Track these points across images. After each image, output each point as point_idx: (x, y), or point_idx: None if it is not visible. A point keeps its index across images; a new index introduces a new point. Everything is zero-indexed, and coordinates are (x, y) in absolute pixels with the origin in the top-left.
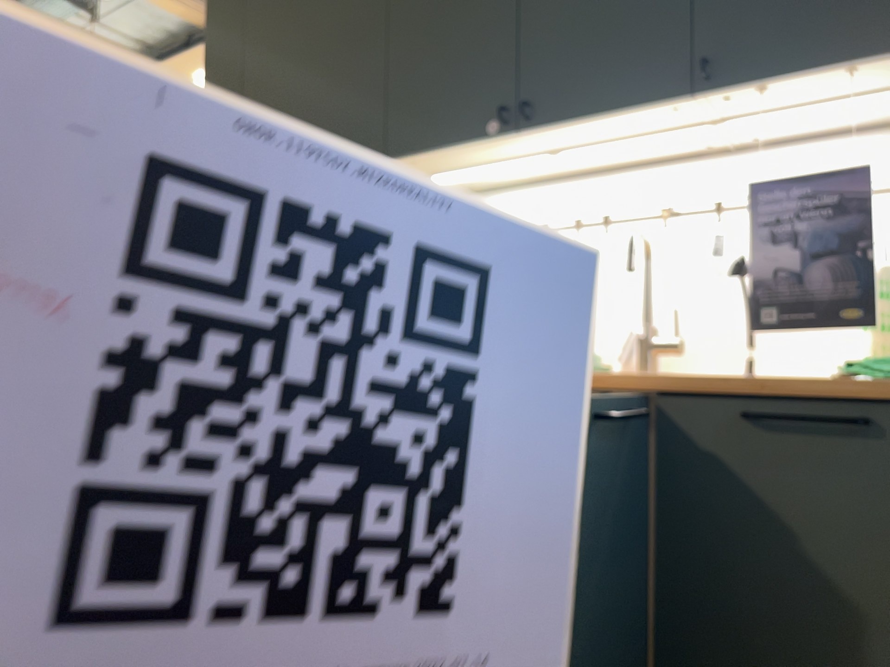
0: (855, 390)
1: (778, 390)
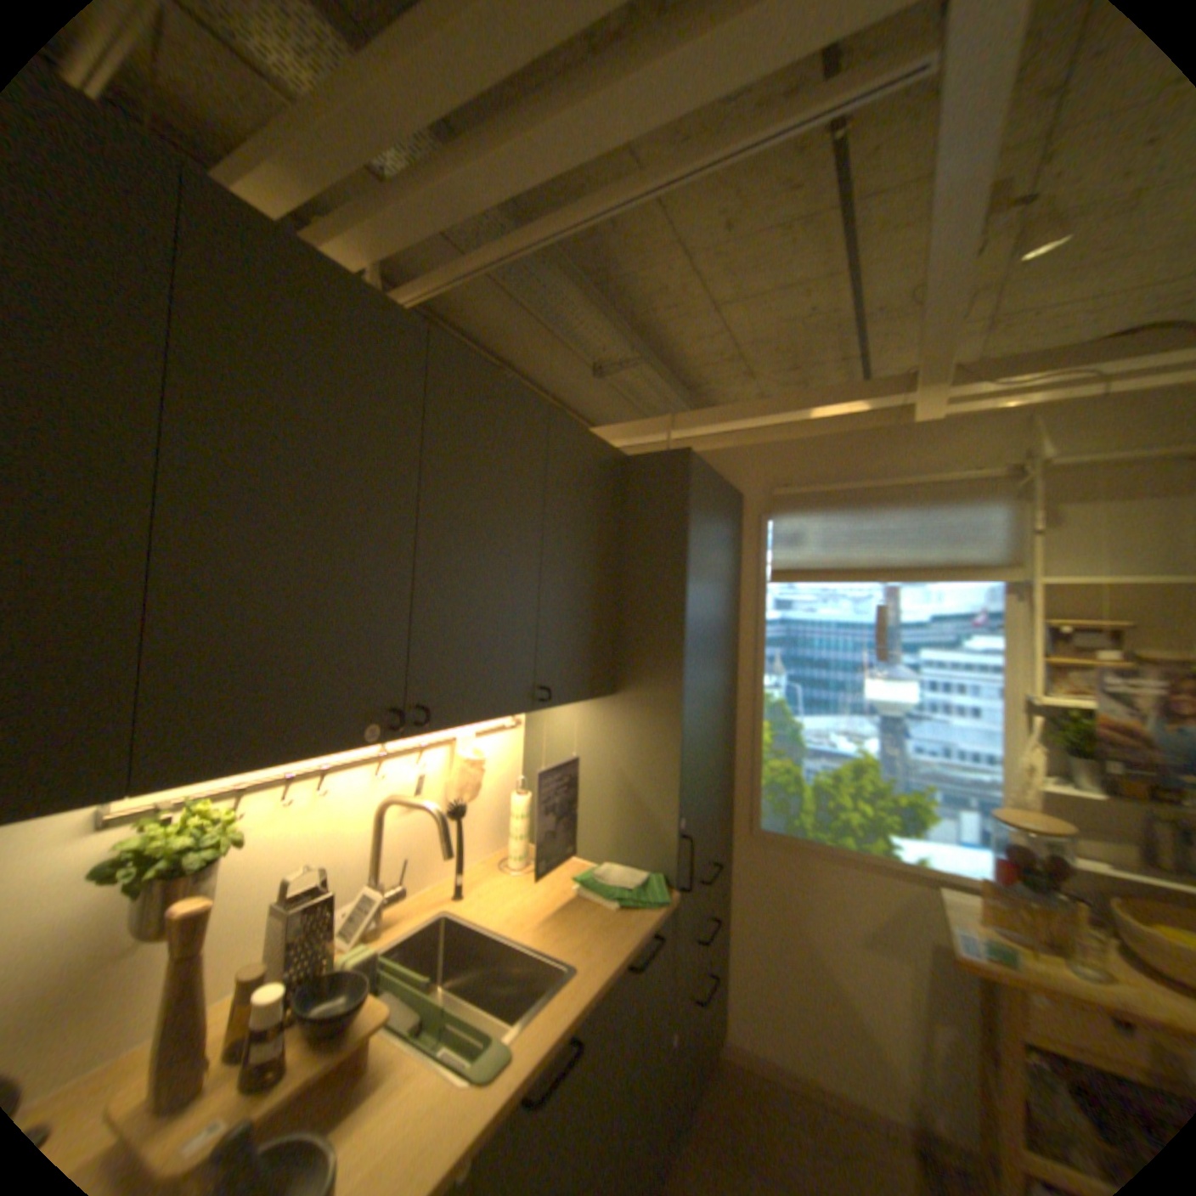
0: (660, 926)
1: (642, 947)
